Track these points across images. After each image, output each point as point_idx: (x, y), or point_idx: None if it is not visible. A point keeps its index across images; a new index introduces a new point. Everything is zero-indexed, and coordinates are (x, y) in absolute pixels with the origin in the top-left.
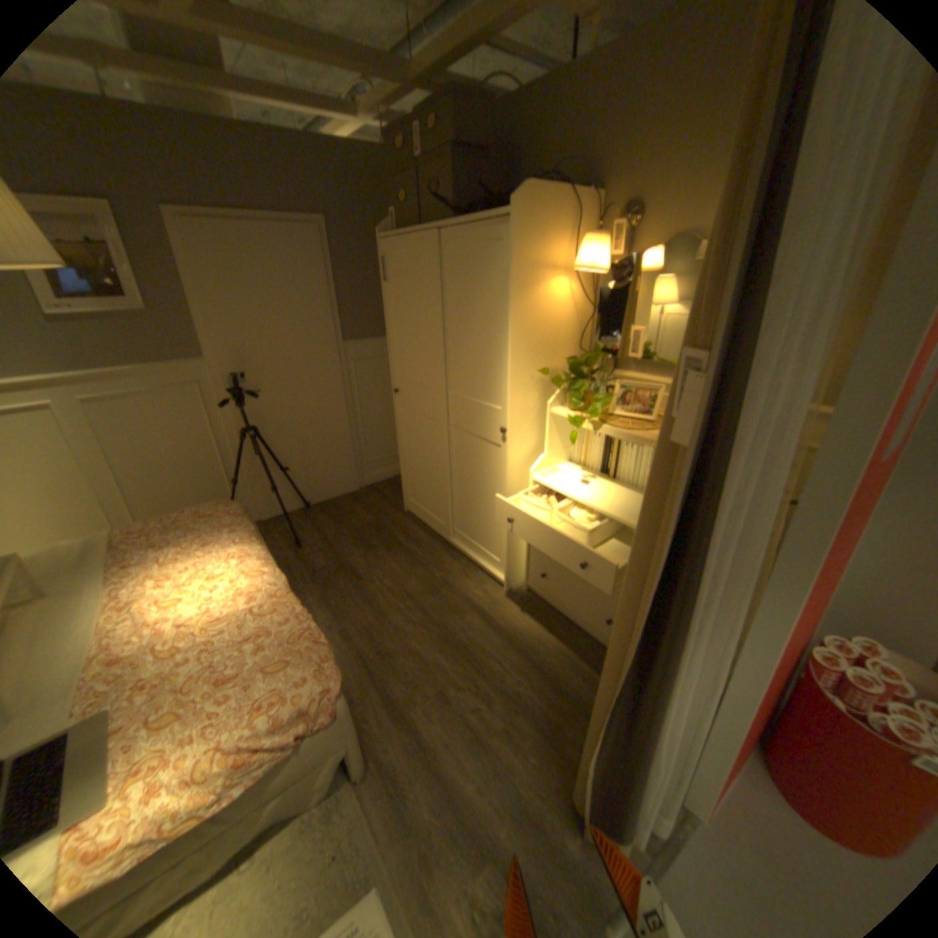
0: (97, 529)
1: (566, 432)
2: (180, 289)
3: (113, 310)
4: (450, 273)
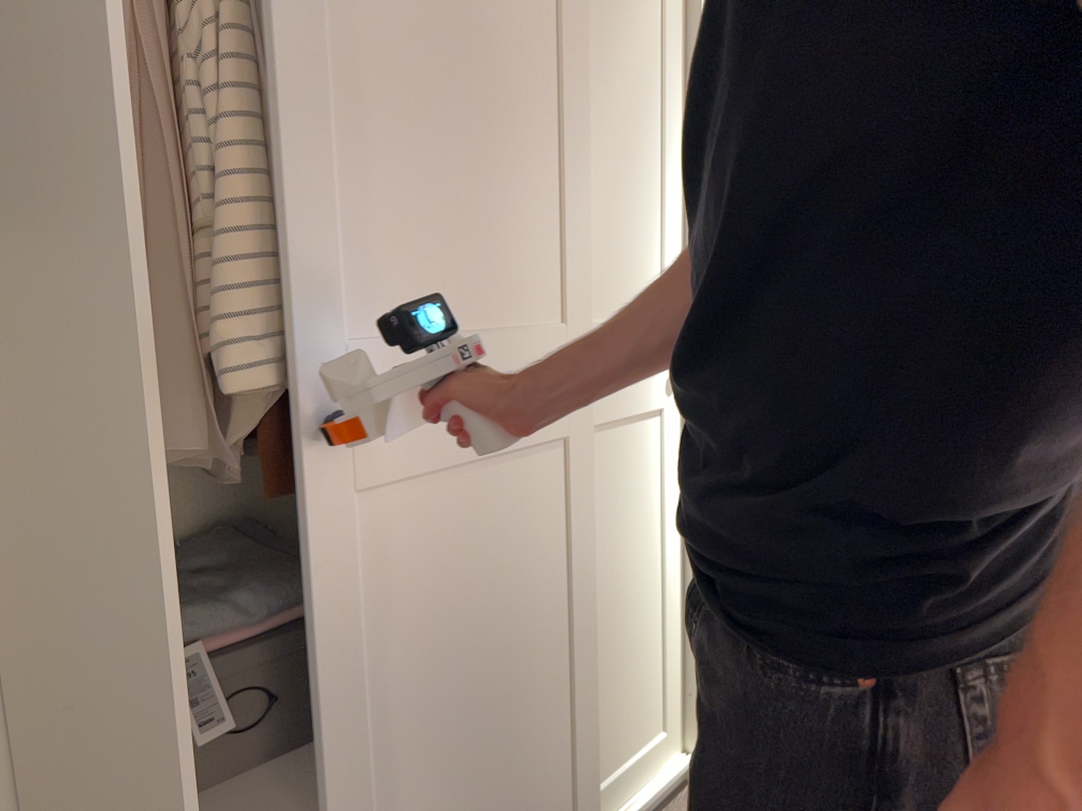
0: None
1: None
2: None
3: None
4: None
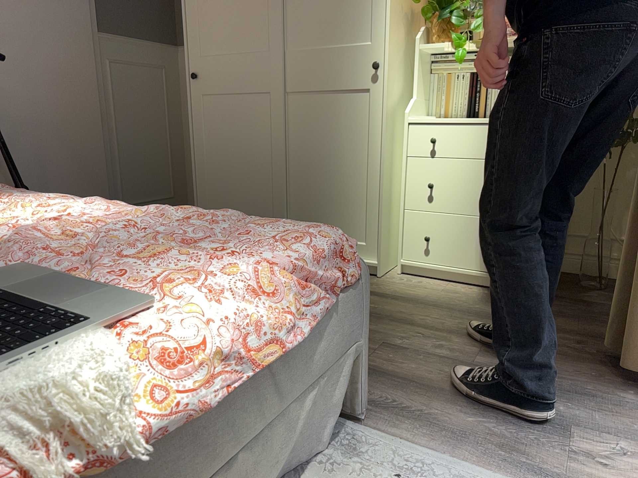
0: None
1: (426, 80)
2: None
3: None
4: None
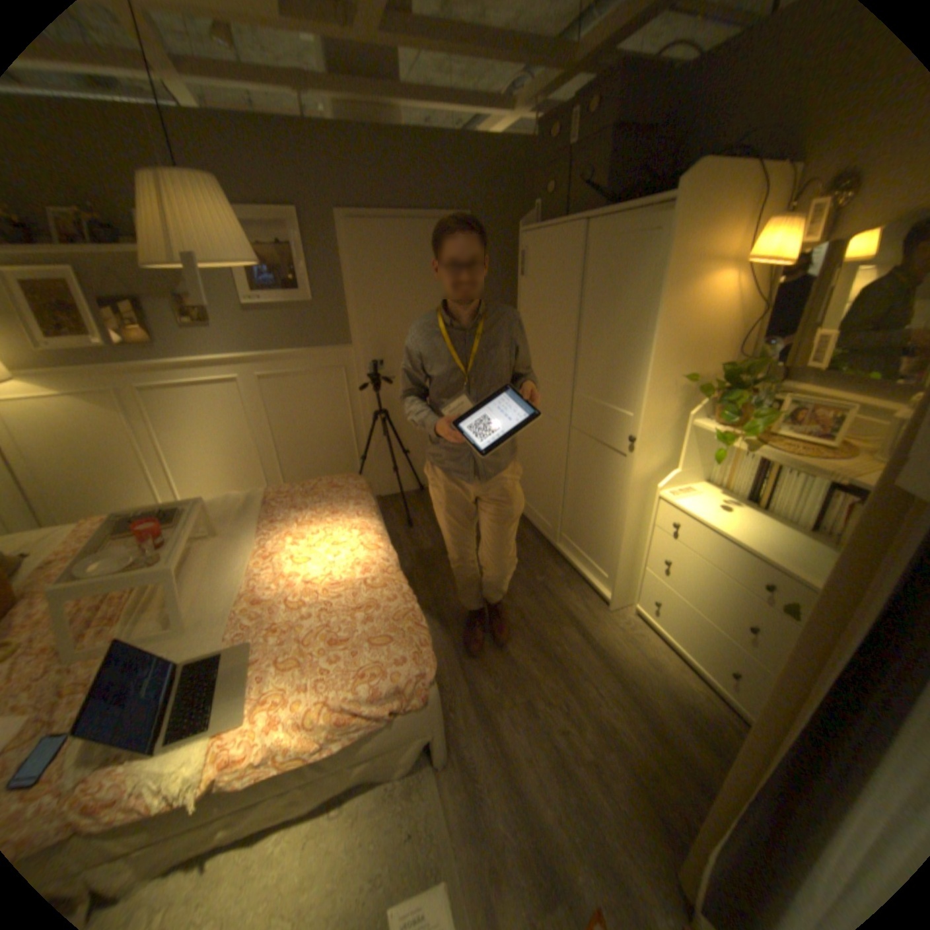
0: (257, 484)
1: (708, 448)
2: (341, 283)
3: (288, 301)
4: (594, 267)
